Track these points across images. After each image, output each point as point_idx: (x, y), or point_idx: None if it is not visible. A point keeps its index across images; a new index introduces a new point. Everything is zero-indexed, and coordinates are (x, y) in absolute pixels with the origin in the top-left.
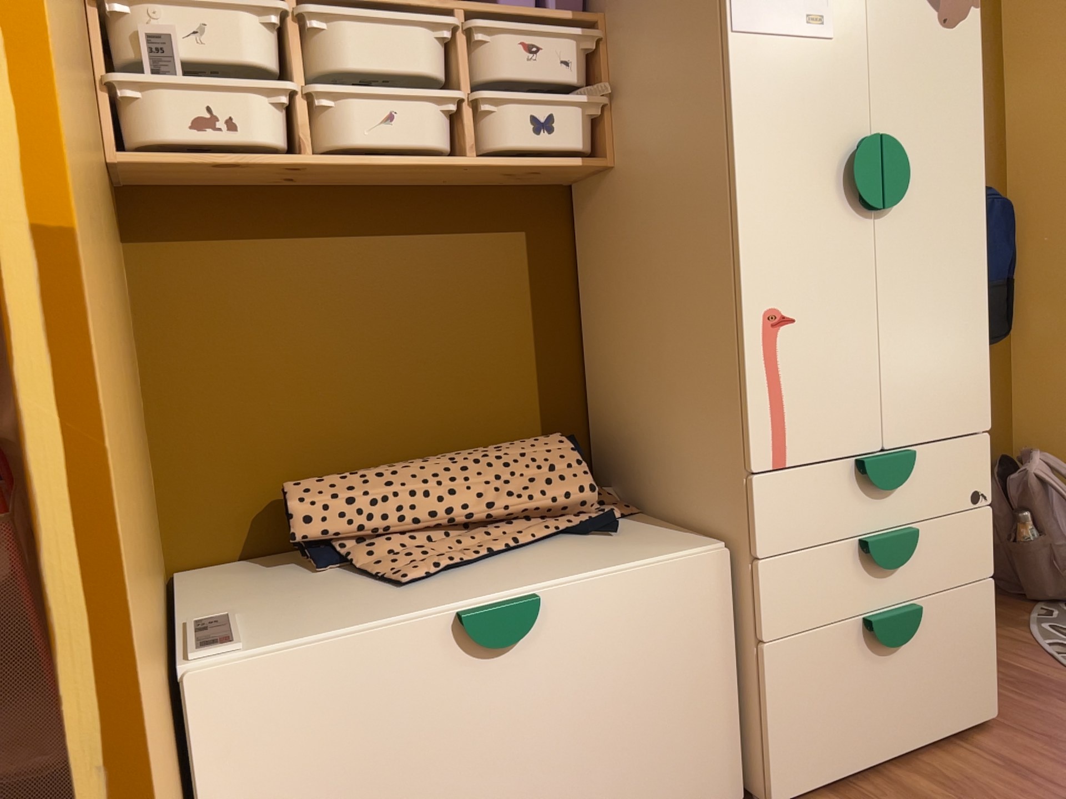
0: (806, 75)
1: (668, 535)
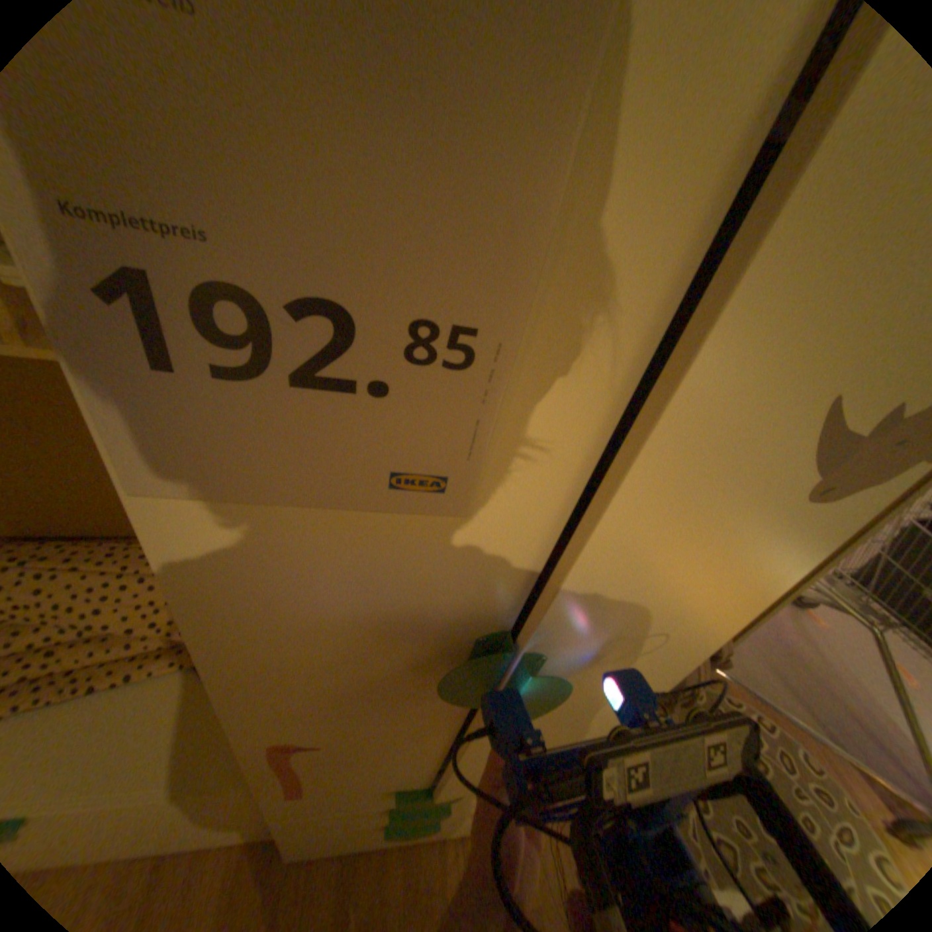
0: (374, 561)
1: None
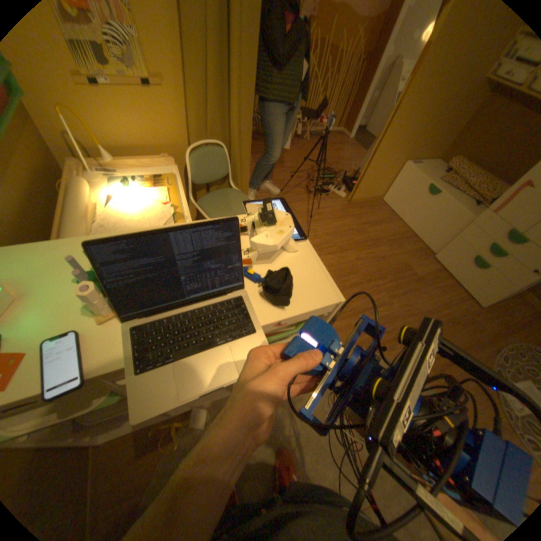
0: None
1: (479, 211)
